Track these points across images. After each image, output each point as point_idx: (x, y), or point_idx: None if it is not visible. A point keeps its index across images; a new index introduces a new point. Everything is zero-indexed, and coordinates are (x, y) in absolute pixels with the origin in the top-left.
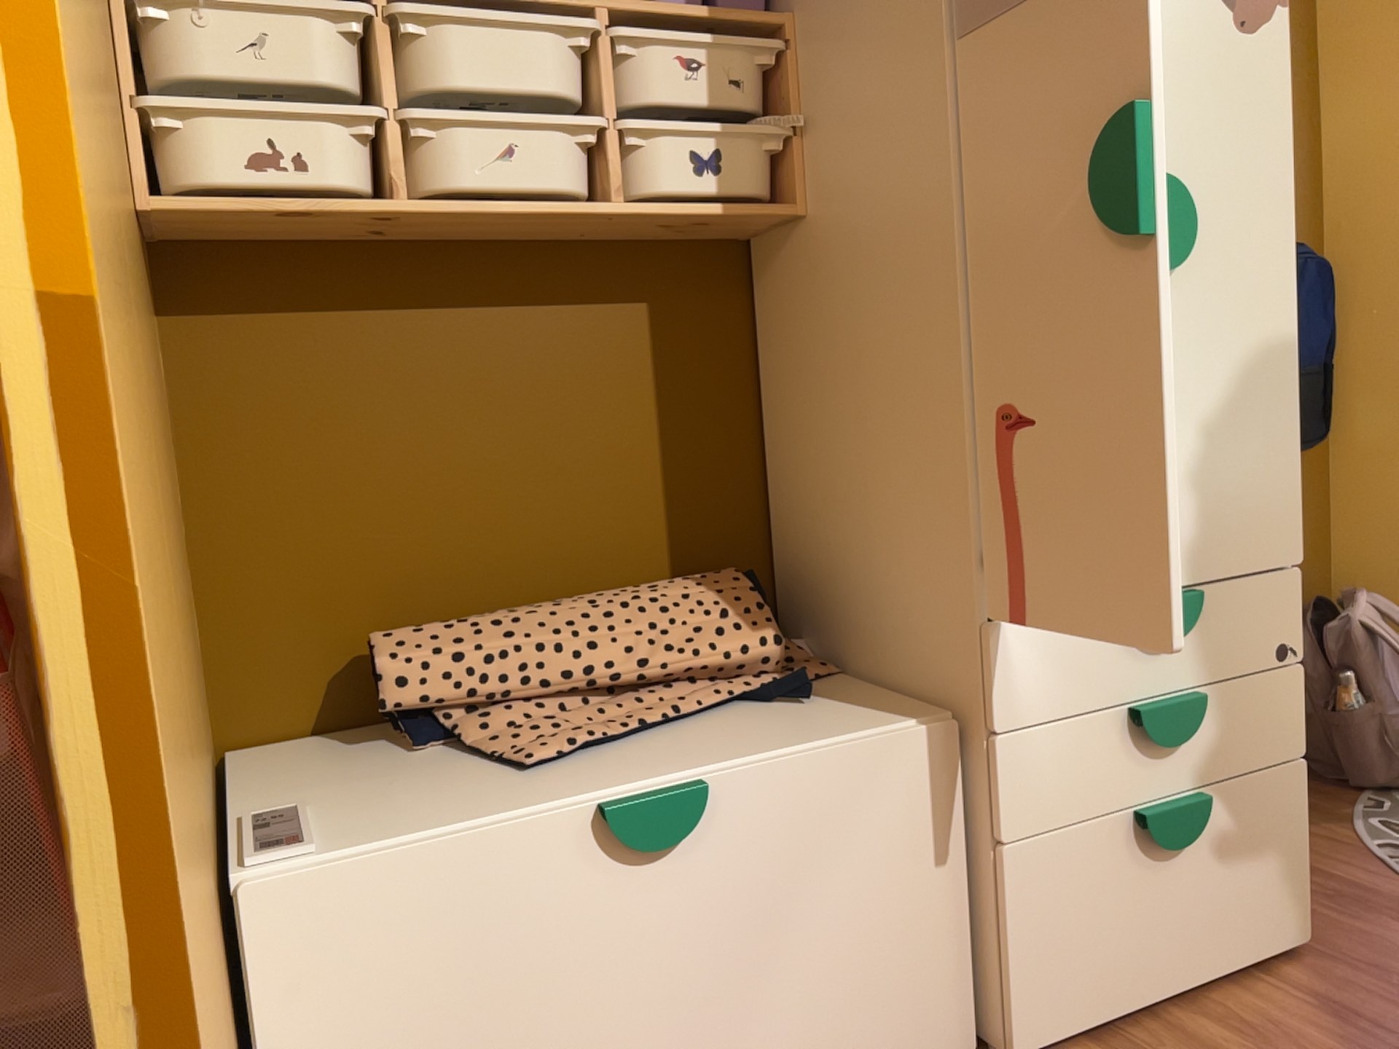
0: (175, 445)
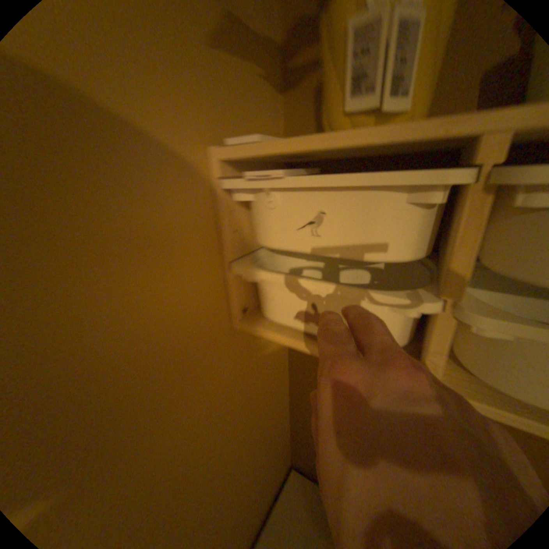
0: (283, 373)
